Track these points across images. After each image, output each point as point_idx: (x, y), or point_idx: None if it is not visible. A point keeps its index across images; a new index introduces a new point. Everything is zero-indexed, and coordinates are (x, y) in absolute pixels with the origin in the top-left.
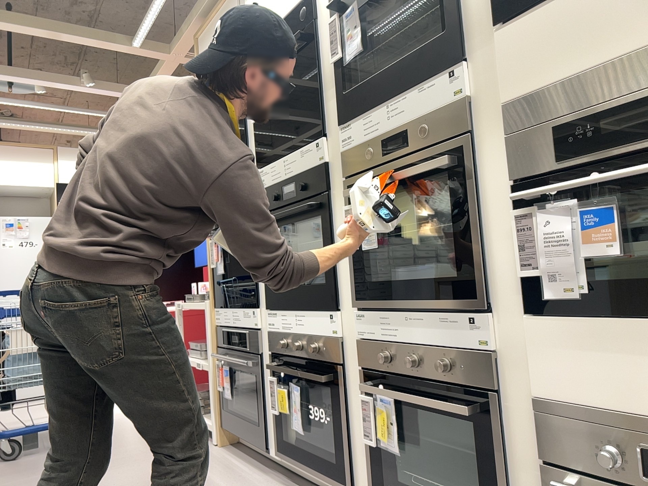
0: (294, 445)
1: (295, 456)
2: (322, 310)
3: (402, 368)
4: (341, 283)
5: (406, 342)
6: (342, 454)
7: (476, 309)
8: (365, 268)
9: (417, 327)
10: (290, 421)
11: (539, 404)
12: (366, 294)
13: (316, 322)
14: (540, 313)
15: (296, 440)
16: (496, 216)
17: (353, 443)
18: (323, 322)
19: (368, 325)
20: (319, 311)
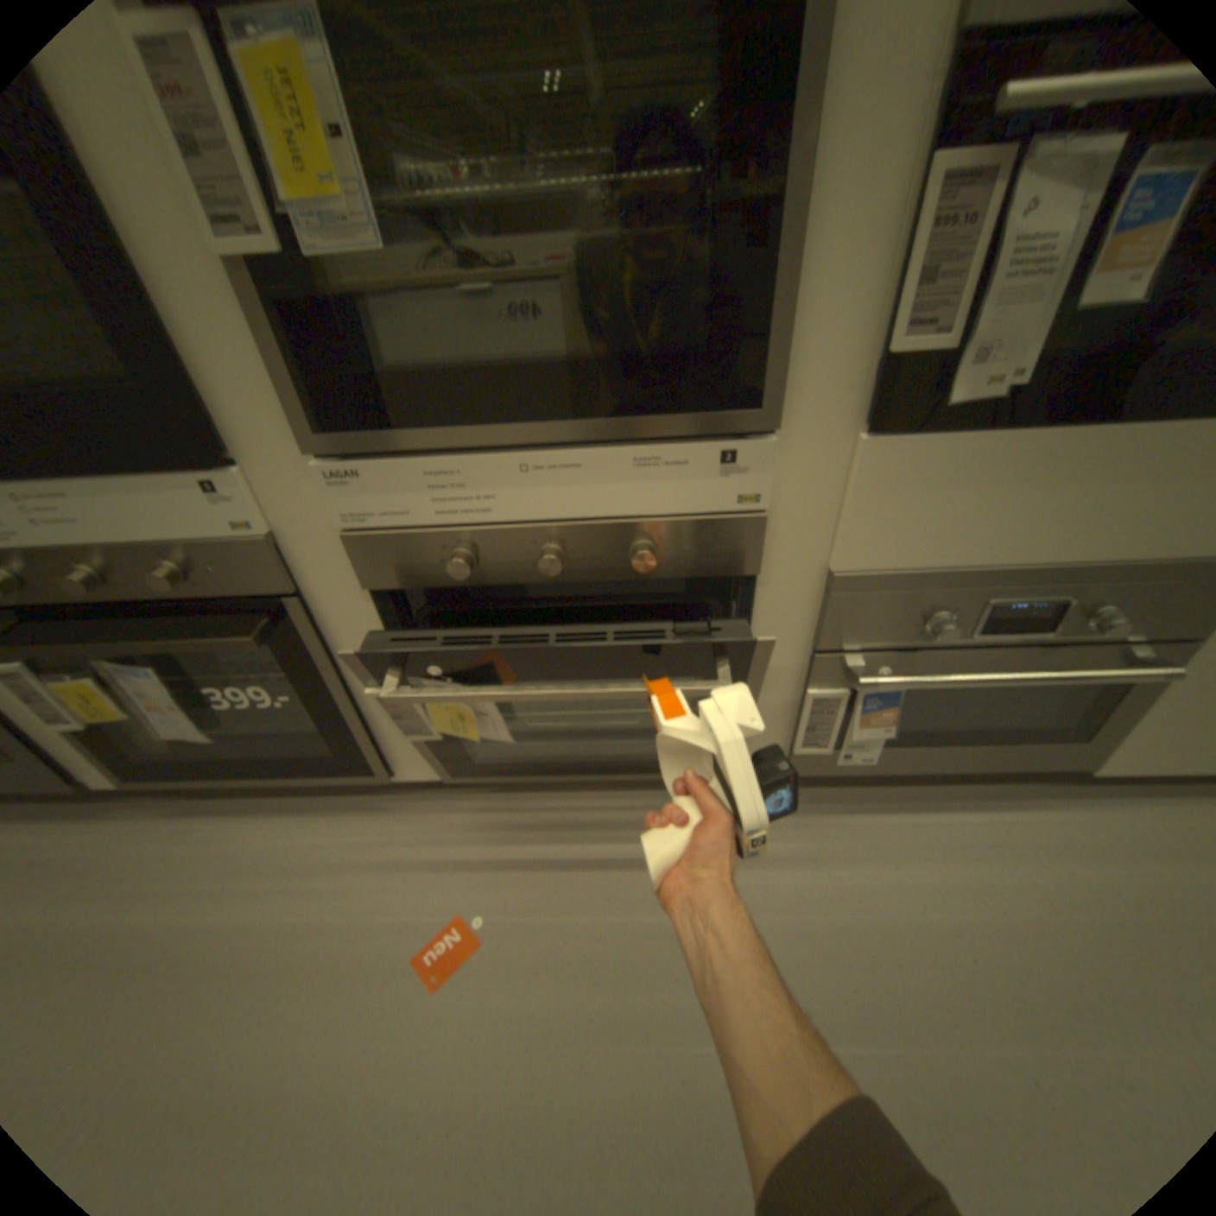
0: (161, 749)
1: (190, 769)
2: (151, 465)
3: (513, 570)
4: (206, 374)
5: (521, 516)
6: (344, 734)
7: (744, 426)
8: (326, 320)
9: (554, 480)
10: (125, 717)
11: (838, 577)
12: (348, 407)
13: (134, 501)
14: (895, 424)
15: (167, 740)
16: (849, 161)
17: (368, 710)
18: (171, 499)
19: (376, 490)
20: (132, 469)
